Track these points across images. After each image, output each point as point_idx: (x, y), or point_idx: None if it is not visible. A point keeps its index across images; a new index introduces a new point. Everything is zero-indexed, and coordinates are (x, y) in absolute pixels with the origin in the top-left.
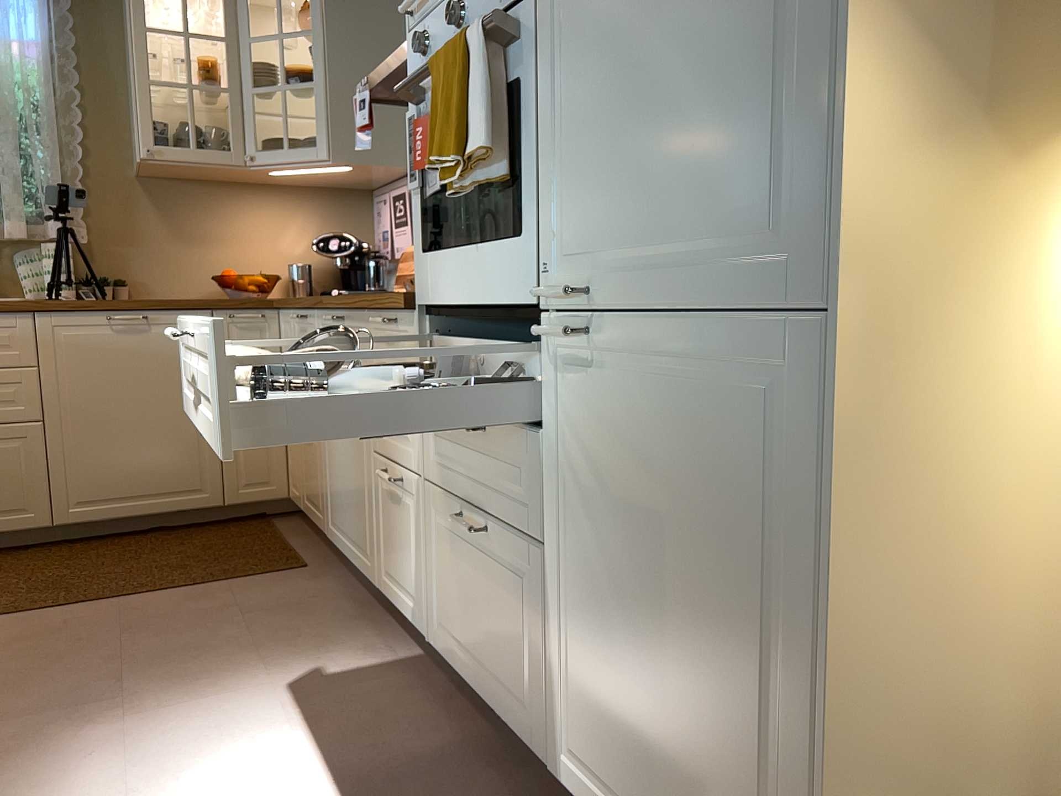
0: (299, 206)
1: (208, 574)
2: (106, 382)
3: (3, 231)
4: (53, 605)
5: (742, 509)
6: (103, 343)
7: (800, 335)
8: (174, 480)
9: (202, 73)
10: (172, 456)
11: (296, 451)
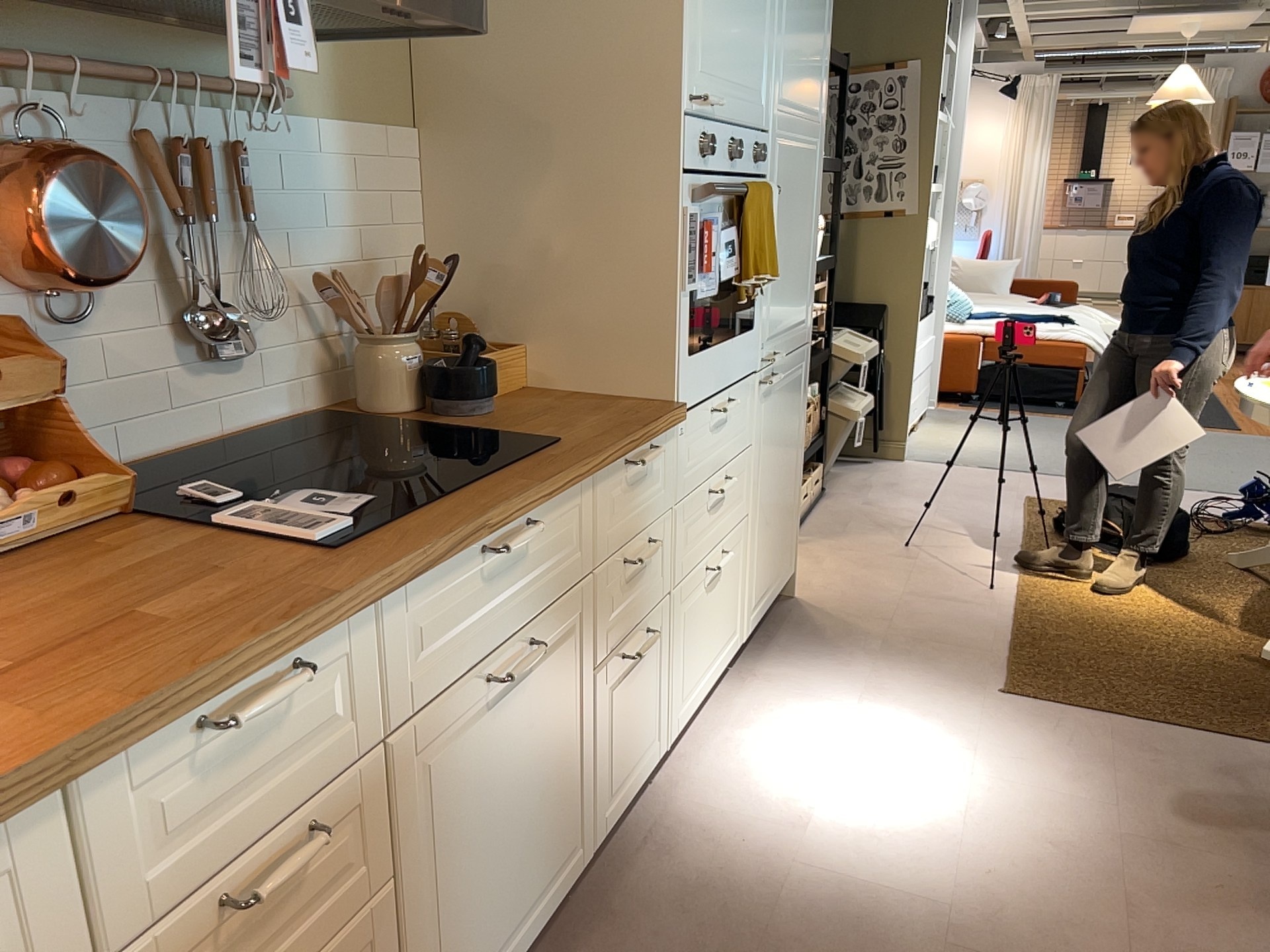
0: None
1: None
2: None
3: None
4: None
5: (795, 417)
6: None
7: (805, 350)
8: None
9: None
10: None
11: None
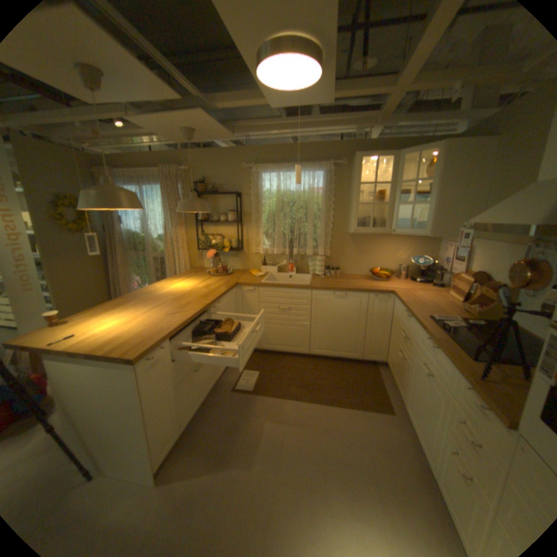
0: (407, 241)
1: (356, 403)
2: (330, 314)
3: (305, 251)
4: (306, 400)
5: None
6: (330, 301)
7: None
8: (347, 348)
9: (378, 196)
10: (347, 340)
11: (393, 353)
